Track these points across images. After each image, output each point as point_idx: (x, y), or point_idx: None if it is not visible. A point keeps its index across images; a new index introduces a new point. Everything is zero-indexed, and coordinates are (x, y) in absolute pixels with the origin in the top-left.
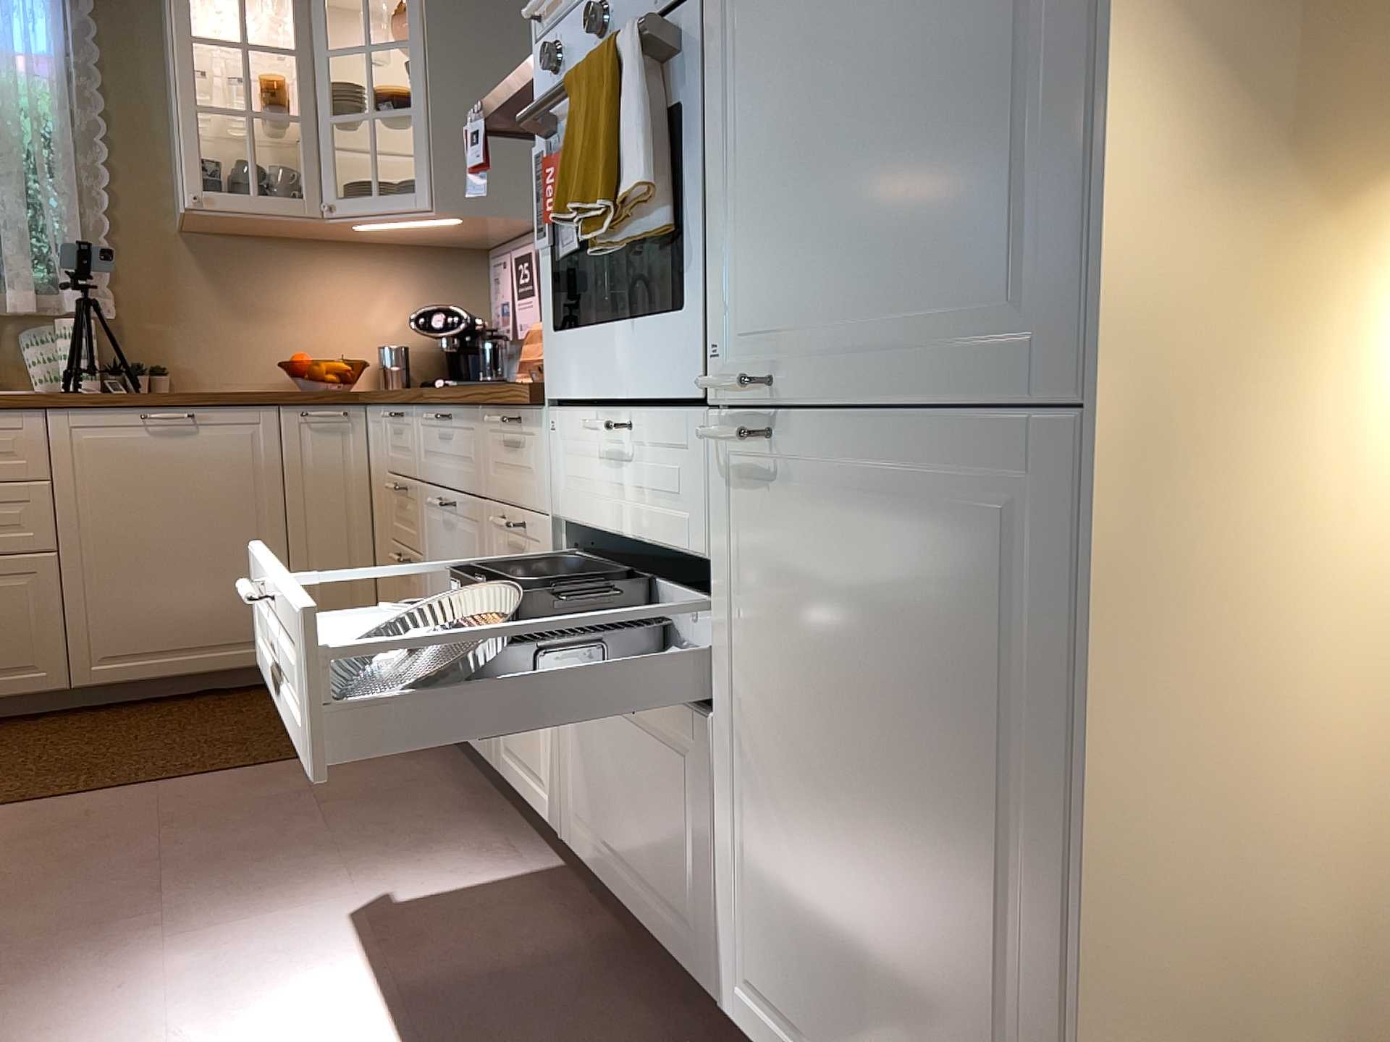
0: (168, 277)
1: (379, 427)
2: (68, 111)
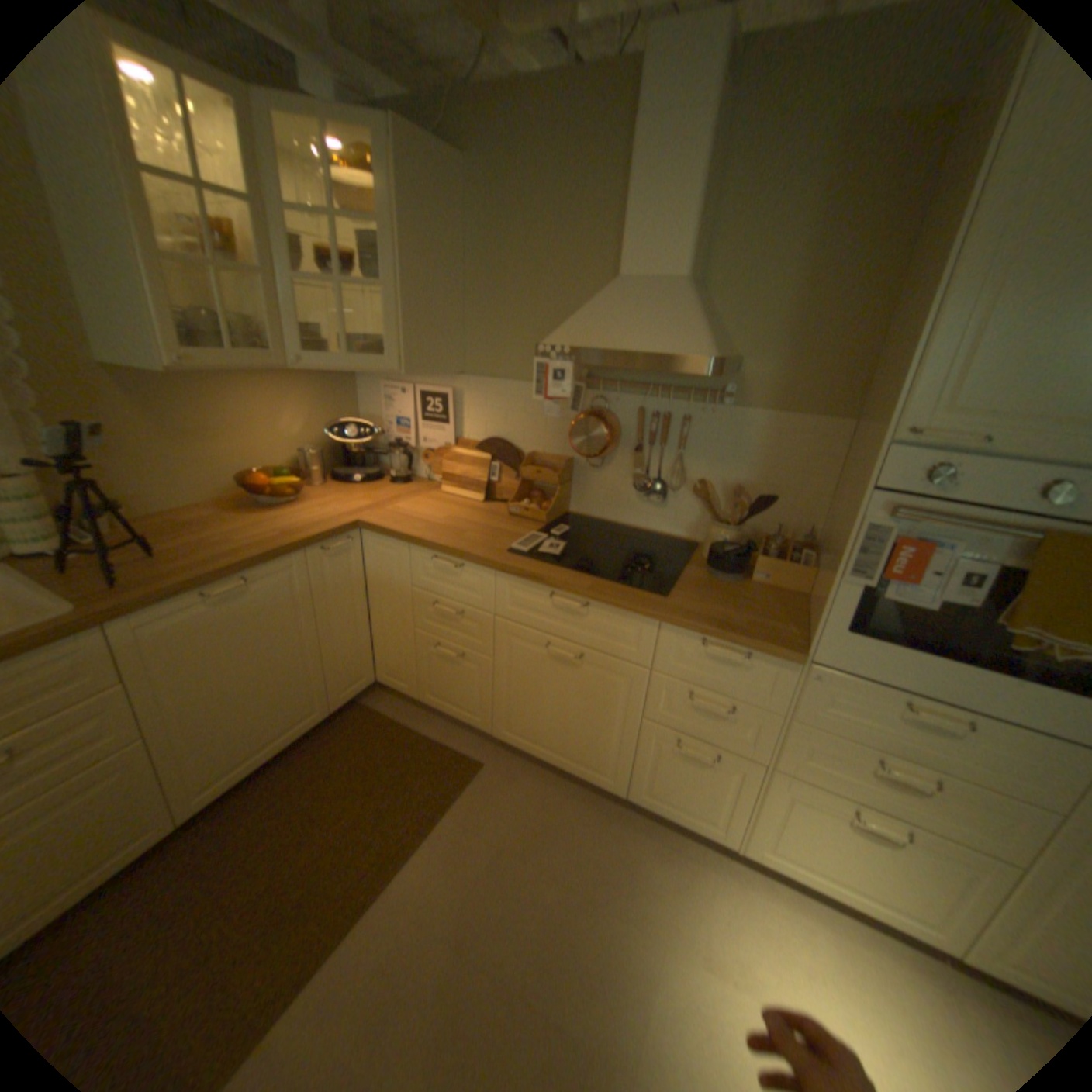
0: (96, 413)
1: (395, 553)
2: None
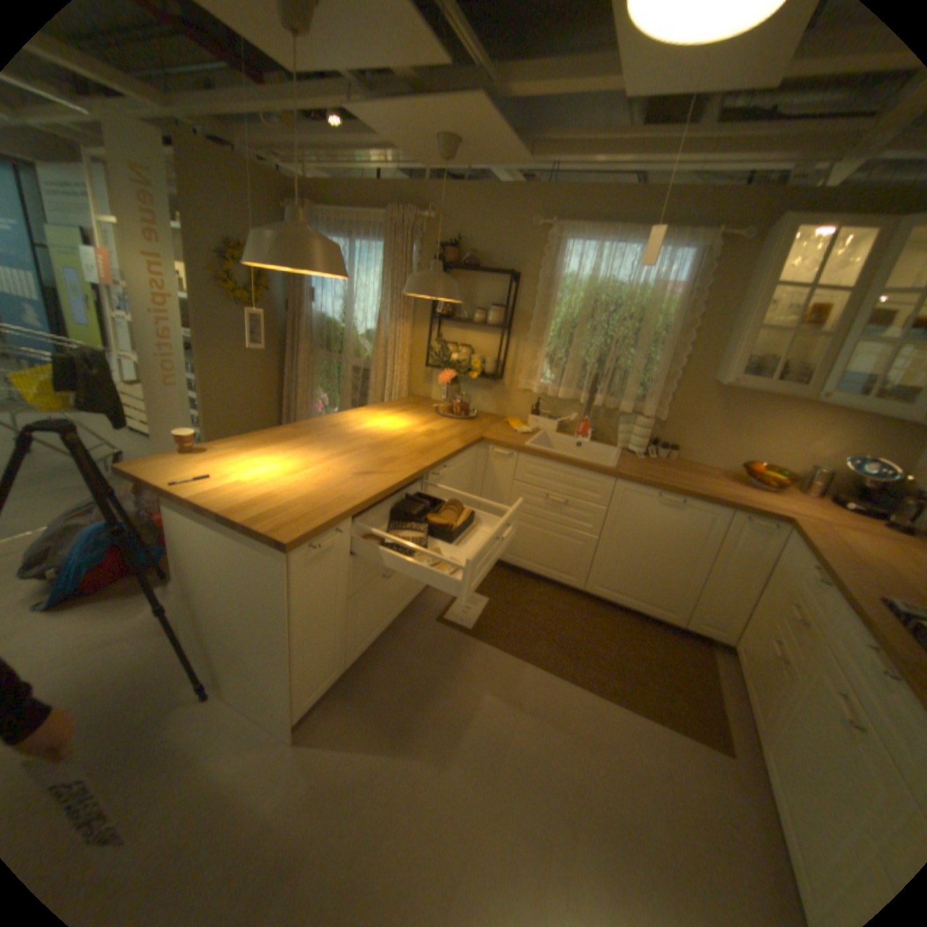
0: (699, 402)
1: (801, 554)
2: (683, 314)
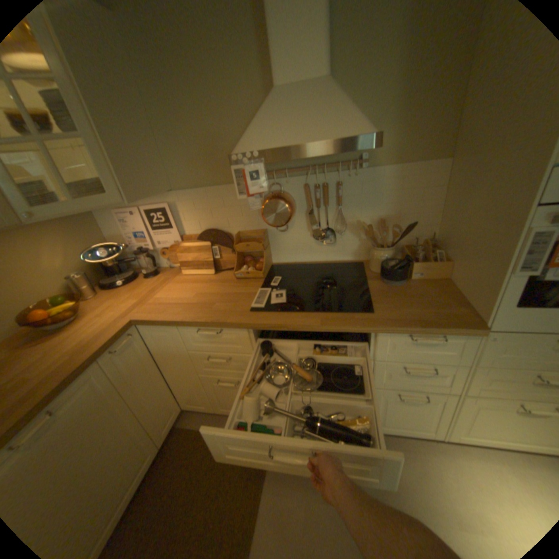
0: None
1: (166, 333)
2: None
